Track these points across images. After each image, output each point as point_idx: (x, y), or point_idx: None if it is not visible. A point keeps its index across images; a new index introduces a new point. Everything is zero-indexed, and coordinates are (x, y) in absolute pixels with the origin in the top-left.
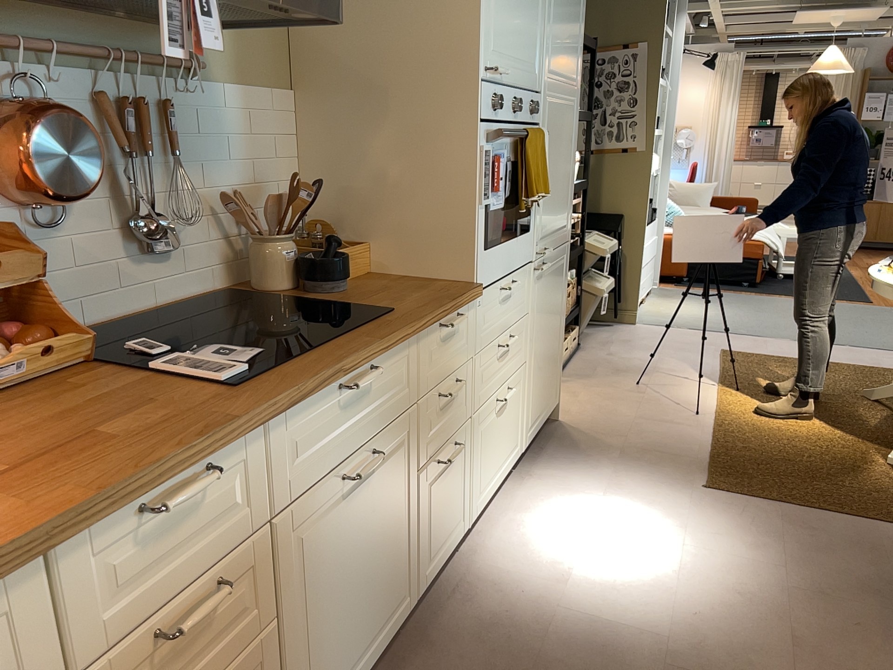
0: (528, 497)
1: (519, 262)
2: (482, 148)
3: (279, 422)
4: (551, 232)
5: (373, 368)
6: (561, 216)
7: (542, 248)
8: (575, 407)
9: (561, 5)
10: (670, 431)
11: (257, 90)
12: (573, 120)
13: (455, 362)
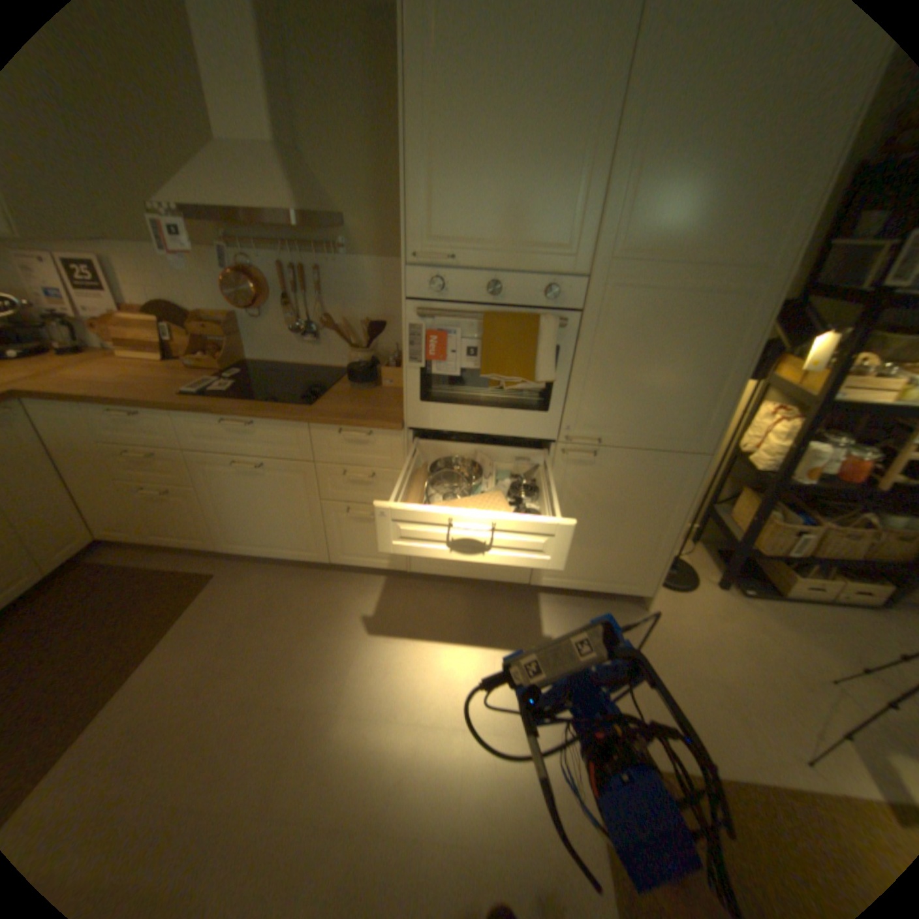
0: (489, 607)
1: (510, 431)
2: (406, 318)
3: (176, 416)
4: (632, 429)
5: (247, 422)
6: (677, 420)
7: (589, 436)
8: (692, 624)
9: (690, 148)
10: (720, 729)
11: (389, 257)
12: (752, 309)
13: (371, 462)
